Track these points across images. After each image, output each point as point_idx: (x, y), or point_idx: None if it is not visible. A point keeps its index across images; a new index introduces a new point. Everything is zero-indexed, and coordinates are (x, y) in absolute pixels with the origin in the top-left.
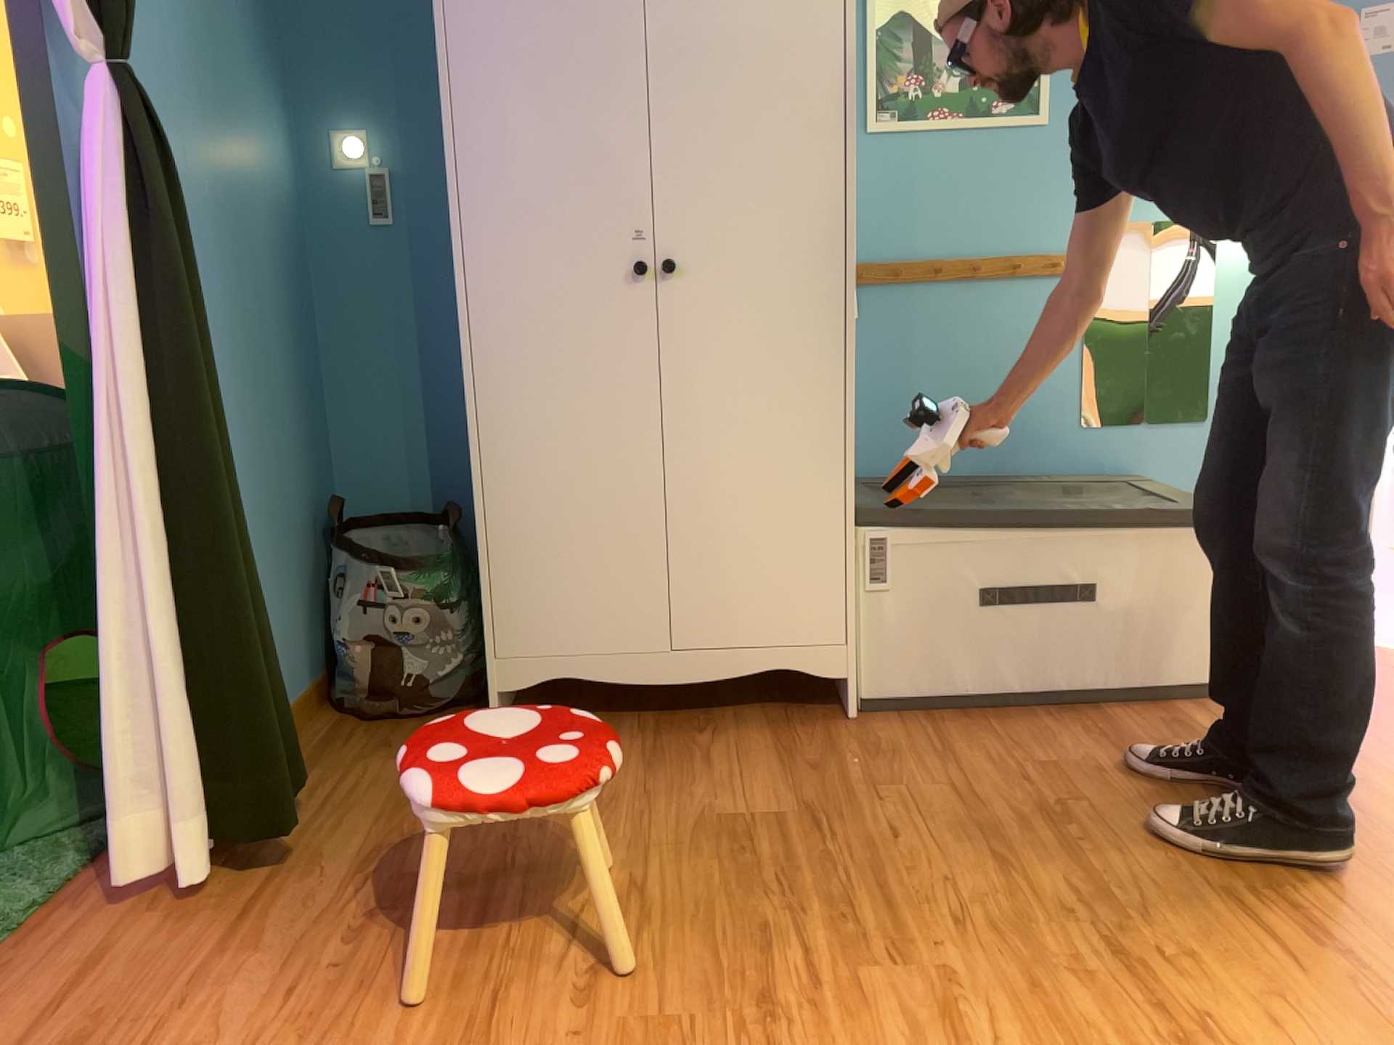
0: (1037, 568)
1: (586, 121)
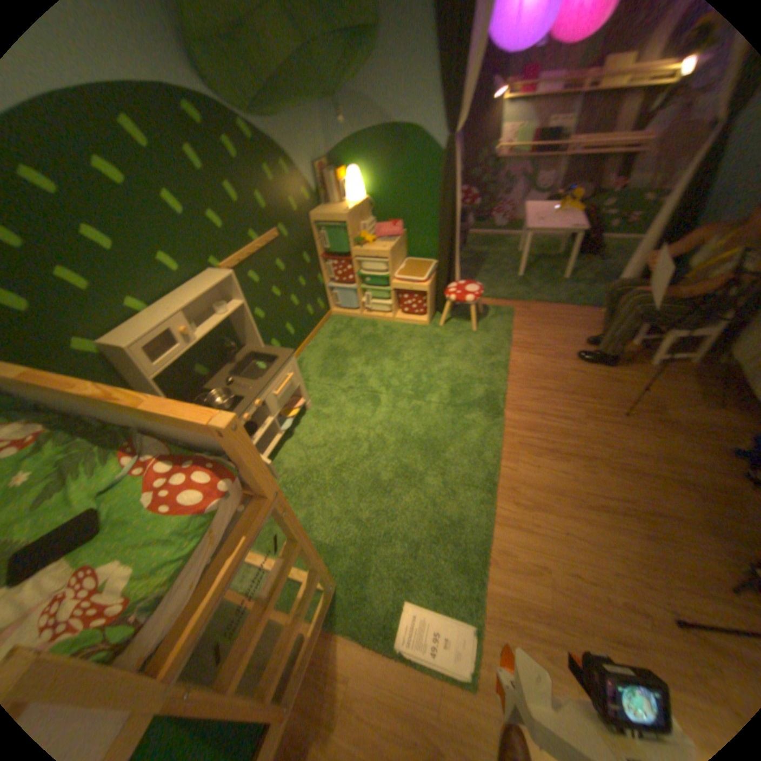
0: None
1: None
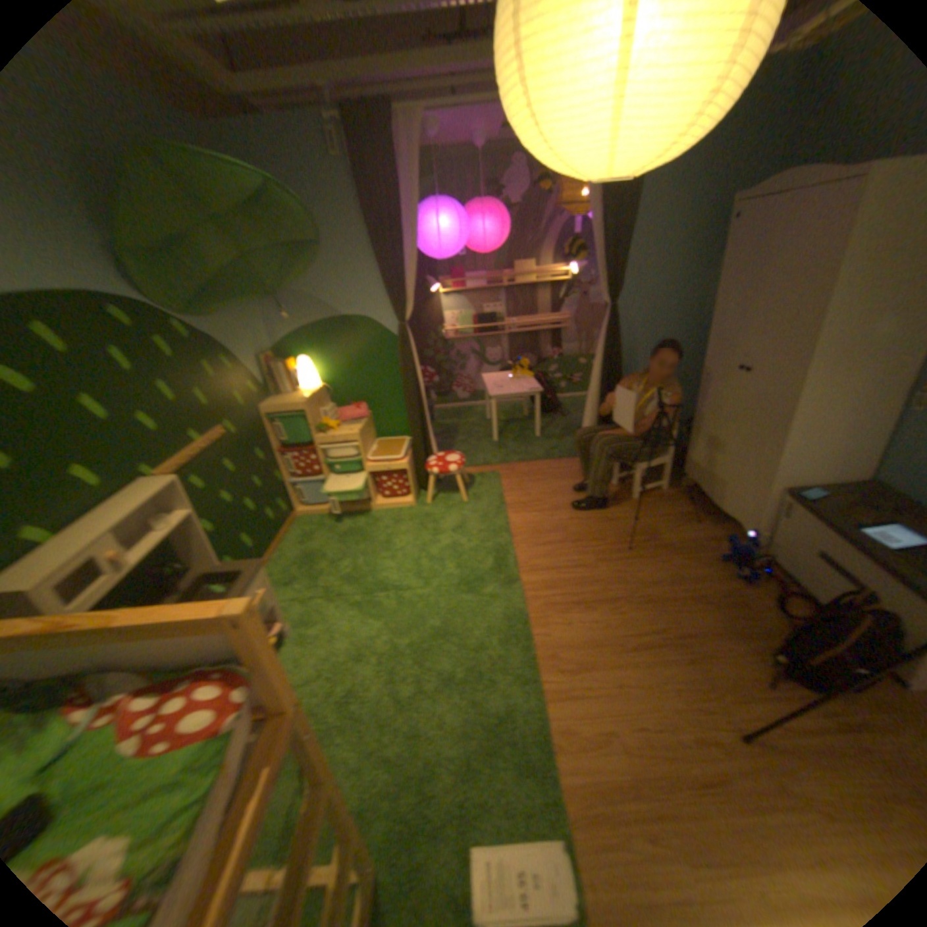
0: (844, 563)
1: (745, 312)
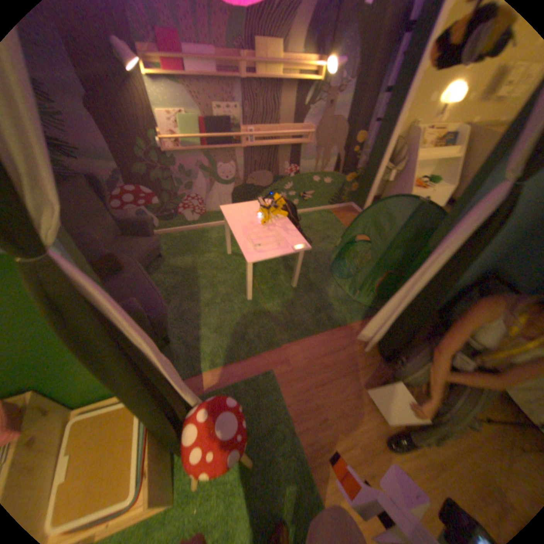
0: None
1: None
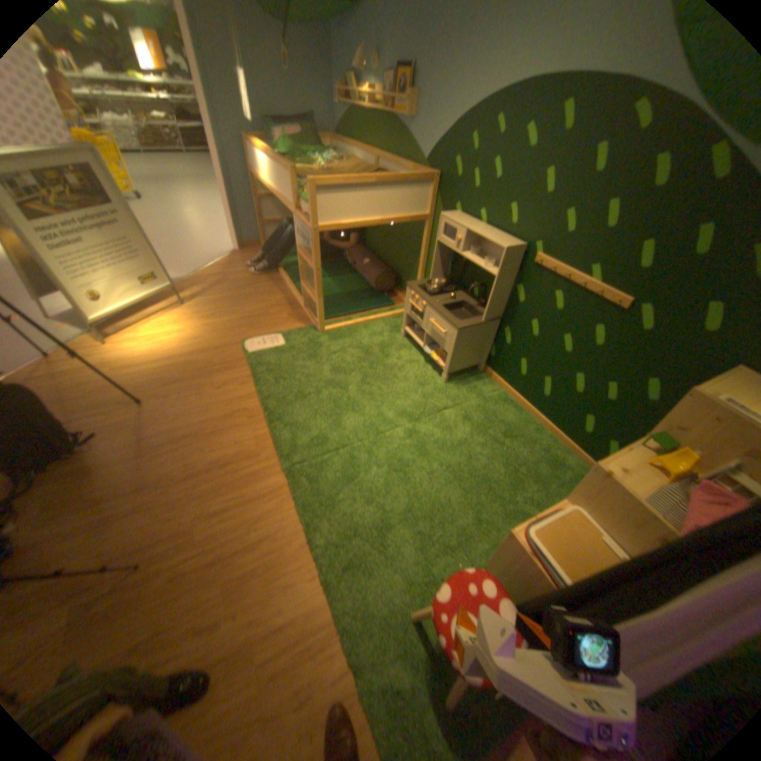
0: None
1: None
